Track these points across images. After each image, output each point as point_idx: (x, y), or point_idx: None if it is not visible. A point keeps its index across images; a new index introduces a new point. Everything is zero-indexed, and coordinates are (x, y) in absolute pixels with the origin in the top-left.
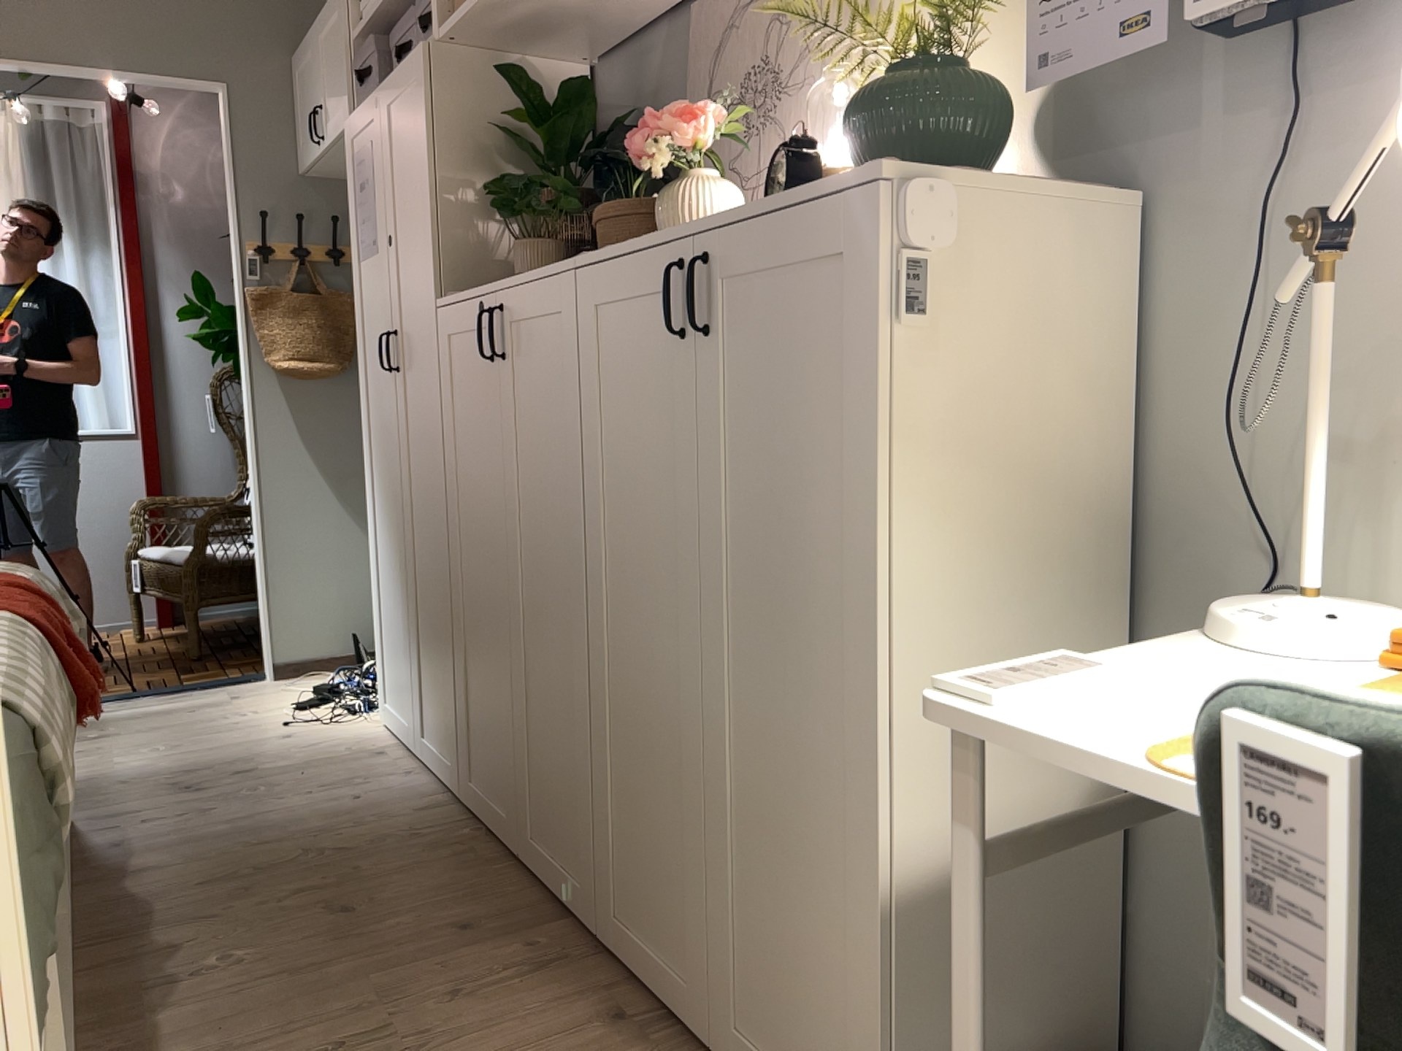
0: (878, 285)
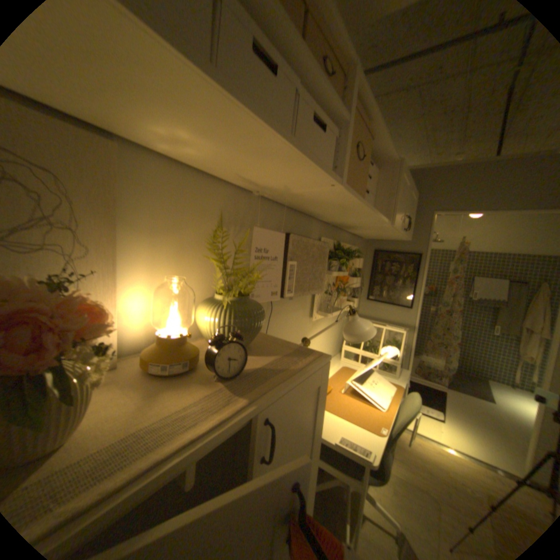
0: (325, 389)
